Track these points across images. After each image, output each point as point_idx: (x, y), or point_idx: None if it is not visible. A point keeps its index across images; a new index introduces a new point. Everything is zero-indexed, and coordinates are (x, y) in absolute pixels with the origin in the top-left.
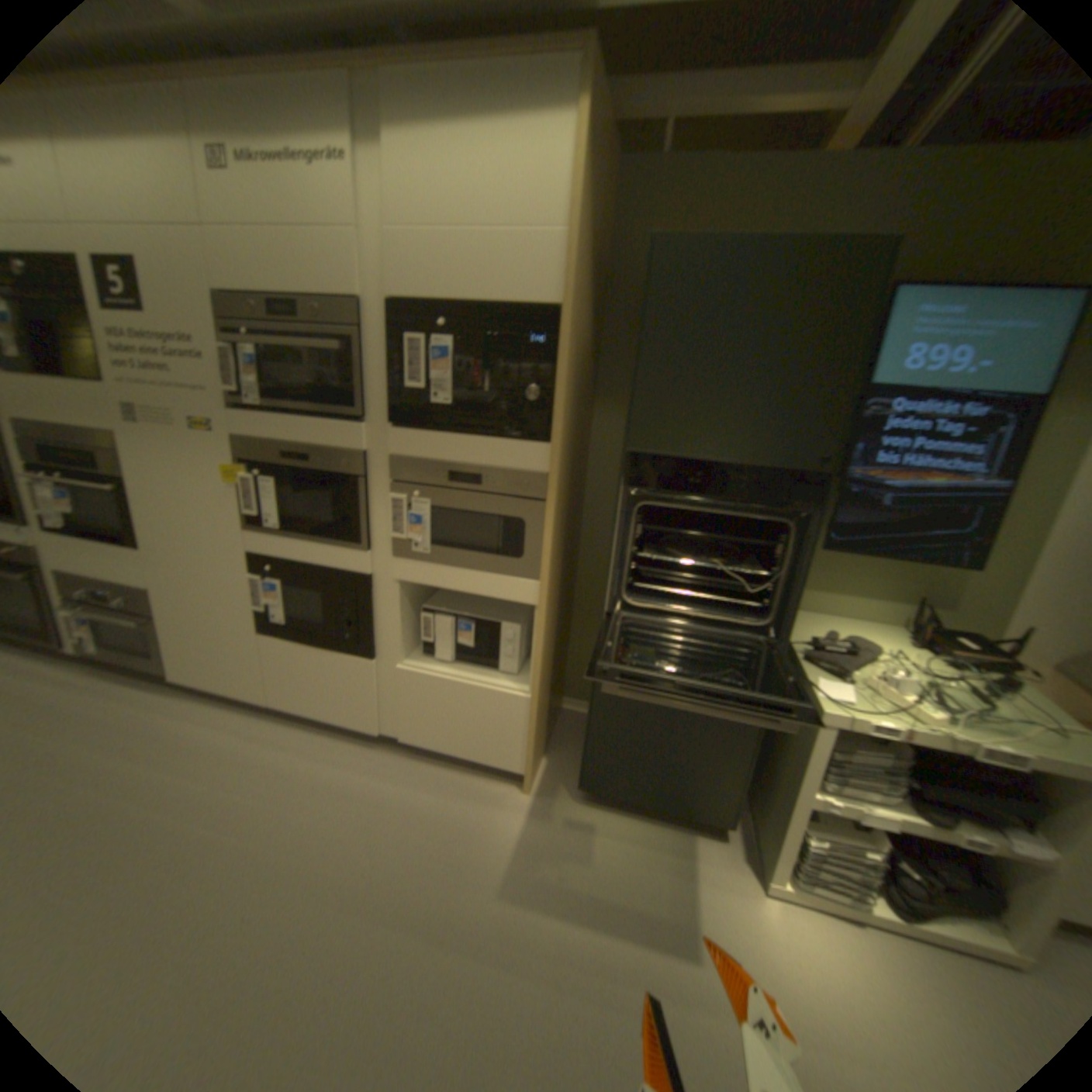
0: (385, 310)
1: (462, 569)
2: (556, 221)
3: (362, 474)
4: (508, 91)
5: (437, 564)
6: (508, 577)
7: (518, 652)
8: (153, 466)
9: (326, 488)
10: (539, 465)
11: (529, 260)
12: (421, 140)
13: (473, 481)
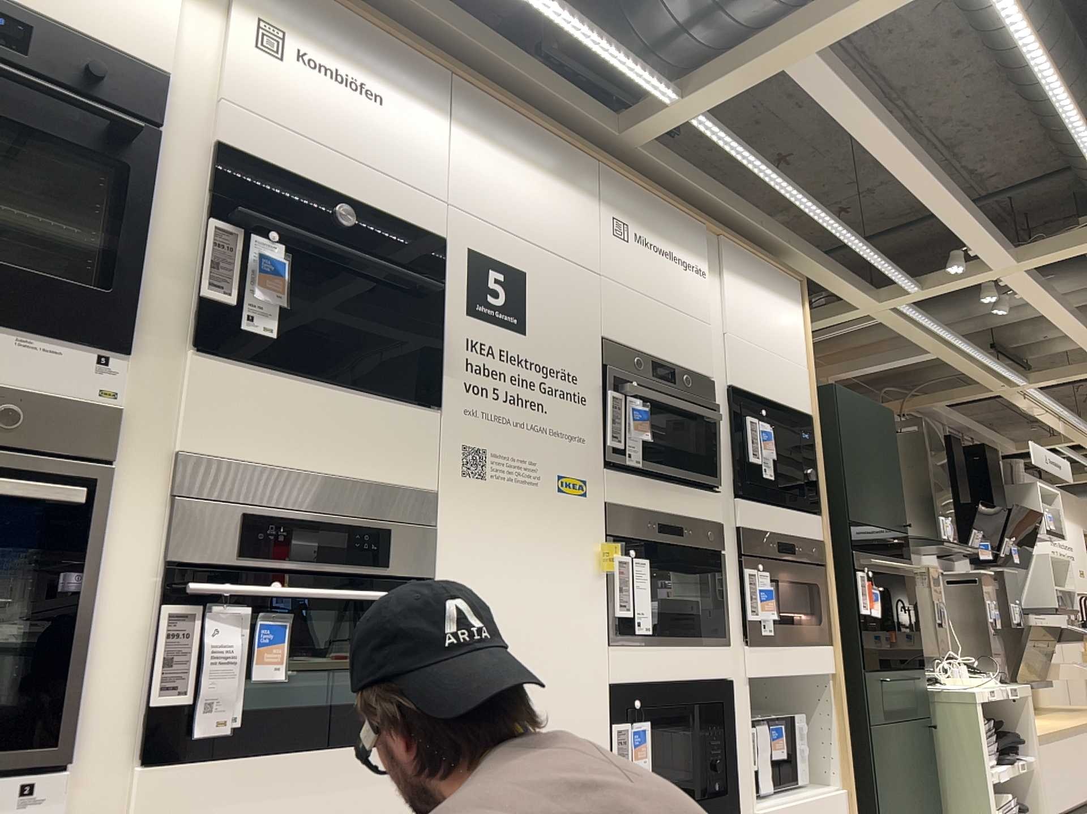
0: (726, 393)
1: (793, 646)
2: (802, 363)
3: (719, 550)
4: (777, 284)
5: (778, 646)
6: (817, 646)
7: (807, 750)
8: (493, 553)
9: (695, 568)
10: (818, 533)
11: (796, 382)
12: (743, 288)
13: (791, 550)
